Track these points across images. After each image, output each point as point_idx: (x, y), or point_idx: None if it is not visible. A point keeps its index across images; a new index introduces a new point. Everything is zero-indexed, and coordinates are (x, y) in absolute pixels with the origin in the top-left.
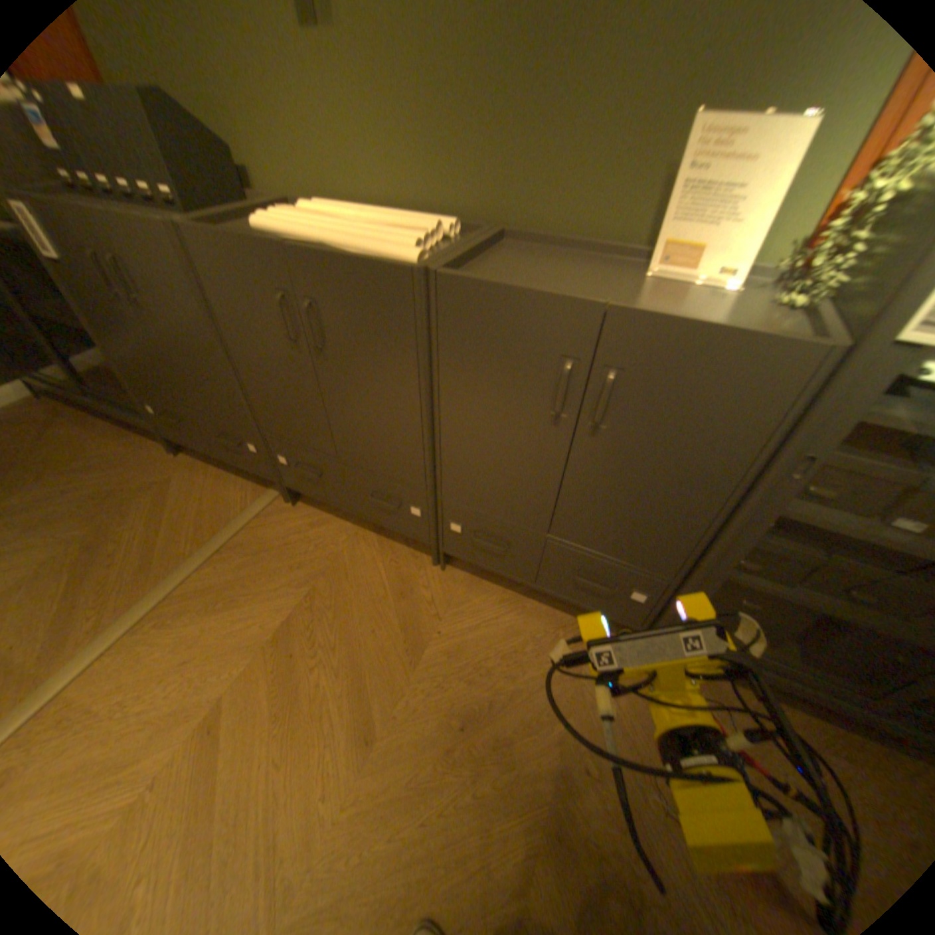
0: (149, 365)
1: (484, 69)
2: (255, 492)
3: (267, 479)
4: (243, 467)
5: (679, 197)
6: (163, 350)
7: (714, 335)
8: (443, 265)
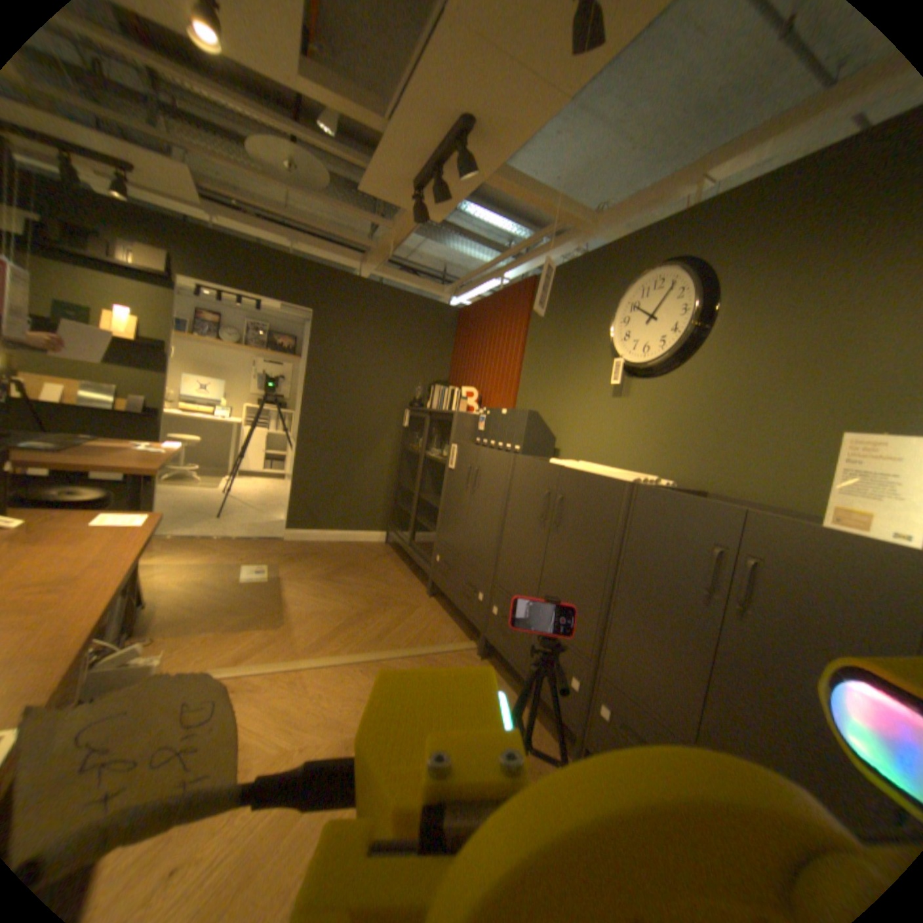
0: (456, 526)
1: (709, 413)
2: (461, 637)
3: (476, 626)
4: (466, 611)
5: (843, 479)
6: (469, 518)
7: (836, 538)
8: (647, 485)
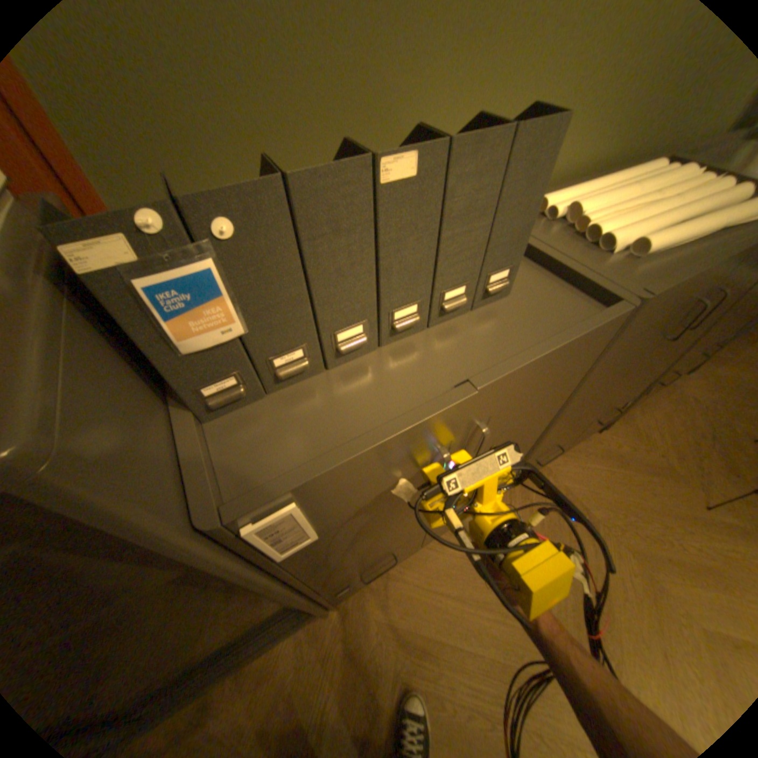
0: (400, 533)
1: None
2: None
3: None
4: None
5: None
6: None
7: None
8: None
